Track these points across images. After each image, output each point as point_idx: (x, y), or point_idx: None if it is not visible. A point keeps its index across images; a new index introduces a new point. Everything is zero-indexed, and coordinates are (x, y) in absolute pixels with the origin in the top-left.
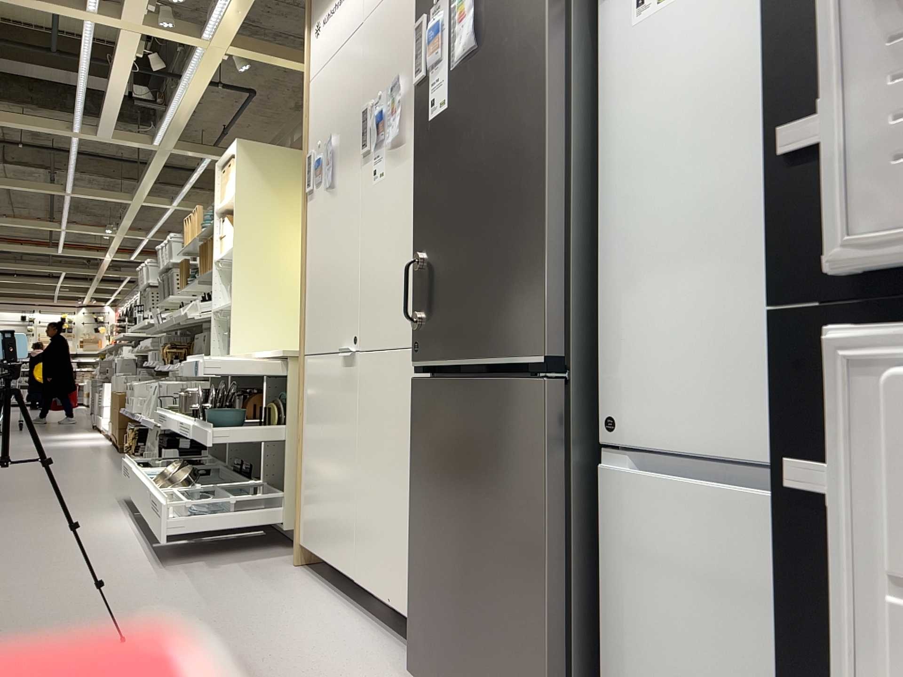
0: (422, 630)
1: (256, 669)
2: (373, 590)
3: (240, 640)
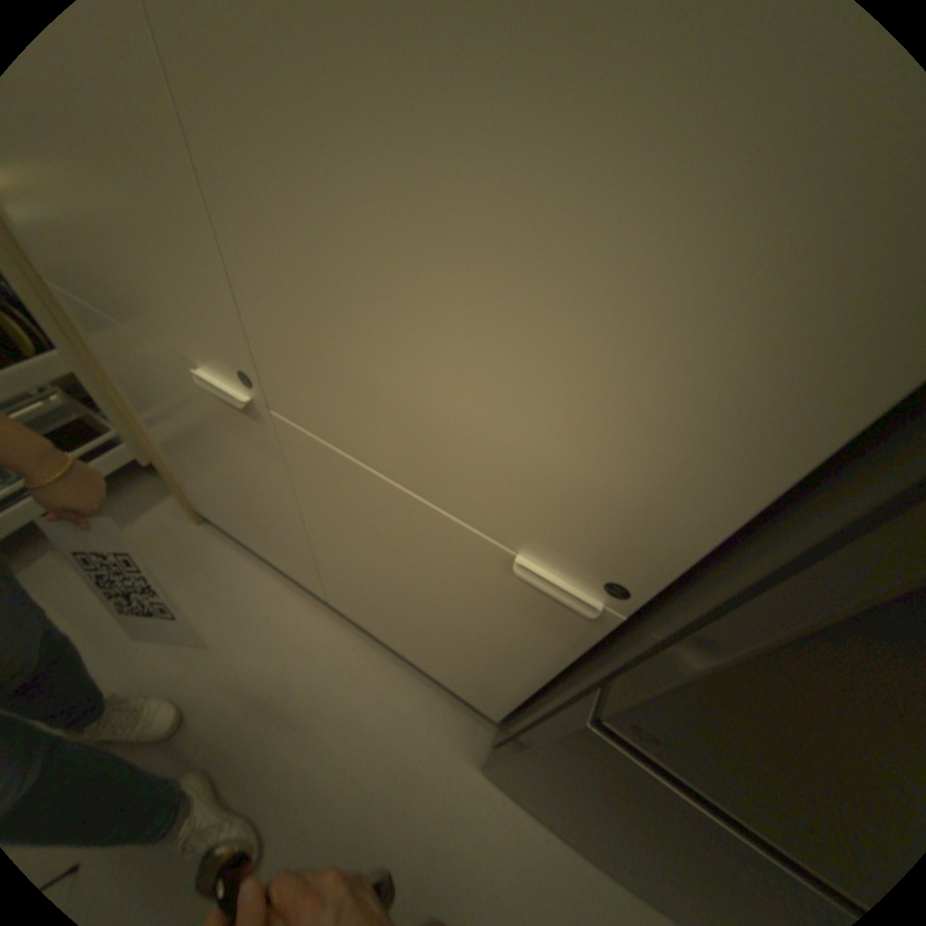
0: (503, 760)
1: (304, 822)
2: (368, 628)
3: (242, 758)
